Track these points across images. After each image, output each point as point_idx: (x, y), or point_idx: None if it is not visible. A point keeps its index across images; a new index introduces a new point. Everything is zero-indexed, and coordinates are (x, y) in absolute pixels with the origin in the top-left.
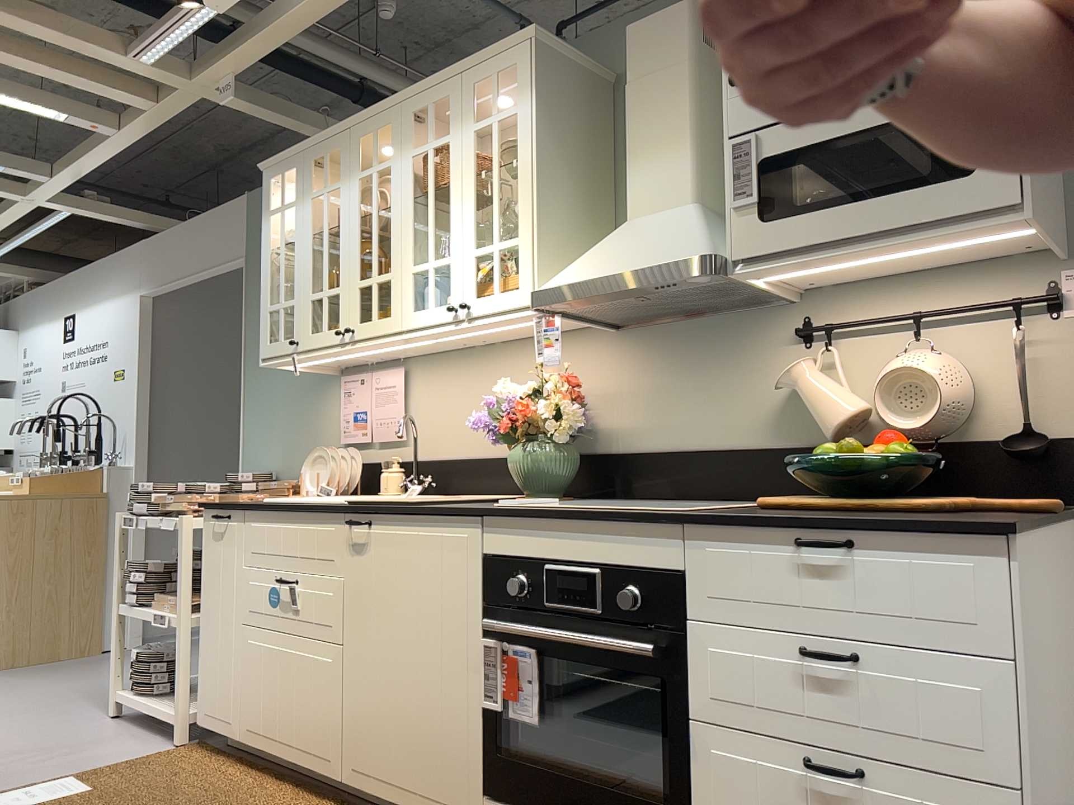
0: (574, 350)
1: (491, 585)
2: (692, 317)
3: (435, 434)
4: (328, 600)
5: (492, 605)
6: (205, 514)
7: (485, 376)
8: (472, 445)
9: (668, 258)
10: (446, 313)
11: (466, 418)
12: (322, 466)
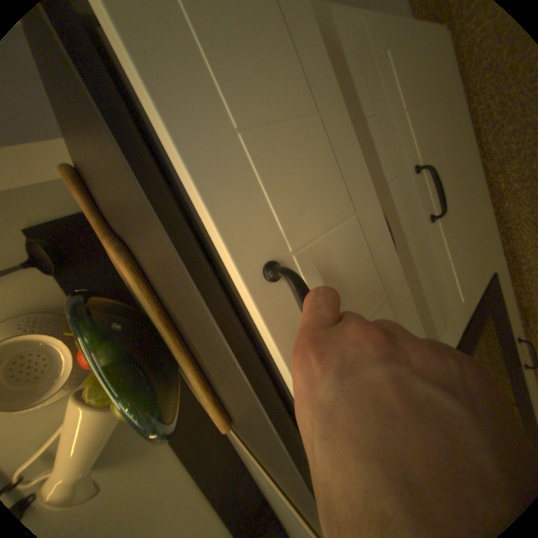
0: None
1: None
2: None
3: None
4: None
5: None
6: None
7: None
8: None
9: None
10: None
11: None
12: None
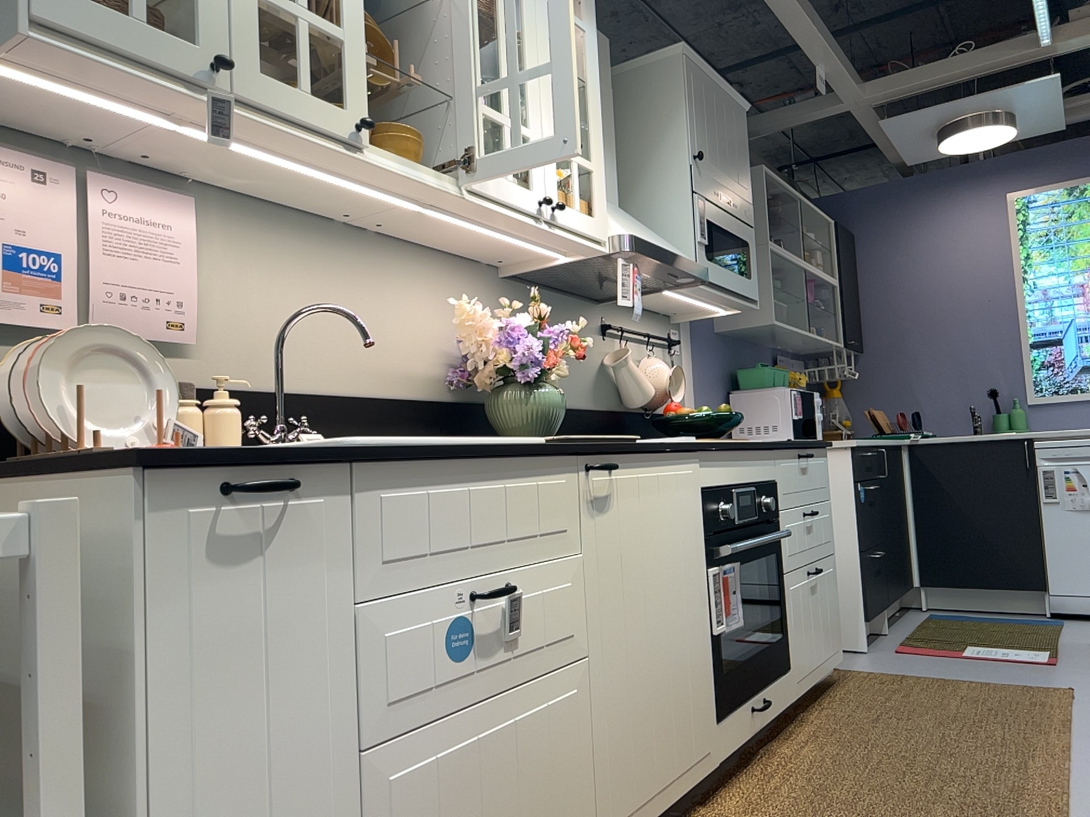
0: (466, 283)
1: (709, 515)
2: (556, 290)
3: (260, 344)
4: (566, 597)
5: (710, 535)
6: (149, 489)
7: (356, 276)
8: (337, 373)
9: (689, 258)
10: (530, 201)
11: (324, 330)
12: (91, 374)
